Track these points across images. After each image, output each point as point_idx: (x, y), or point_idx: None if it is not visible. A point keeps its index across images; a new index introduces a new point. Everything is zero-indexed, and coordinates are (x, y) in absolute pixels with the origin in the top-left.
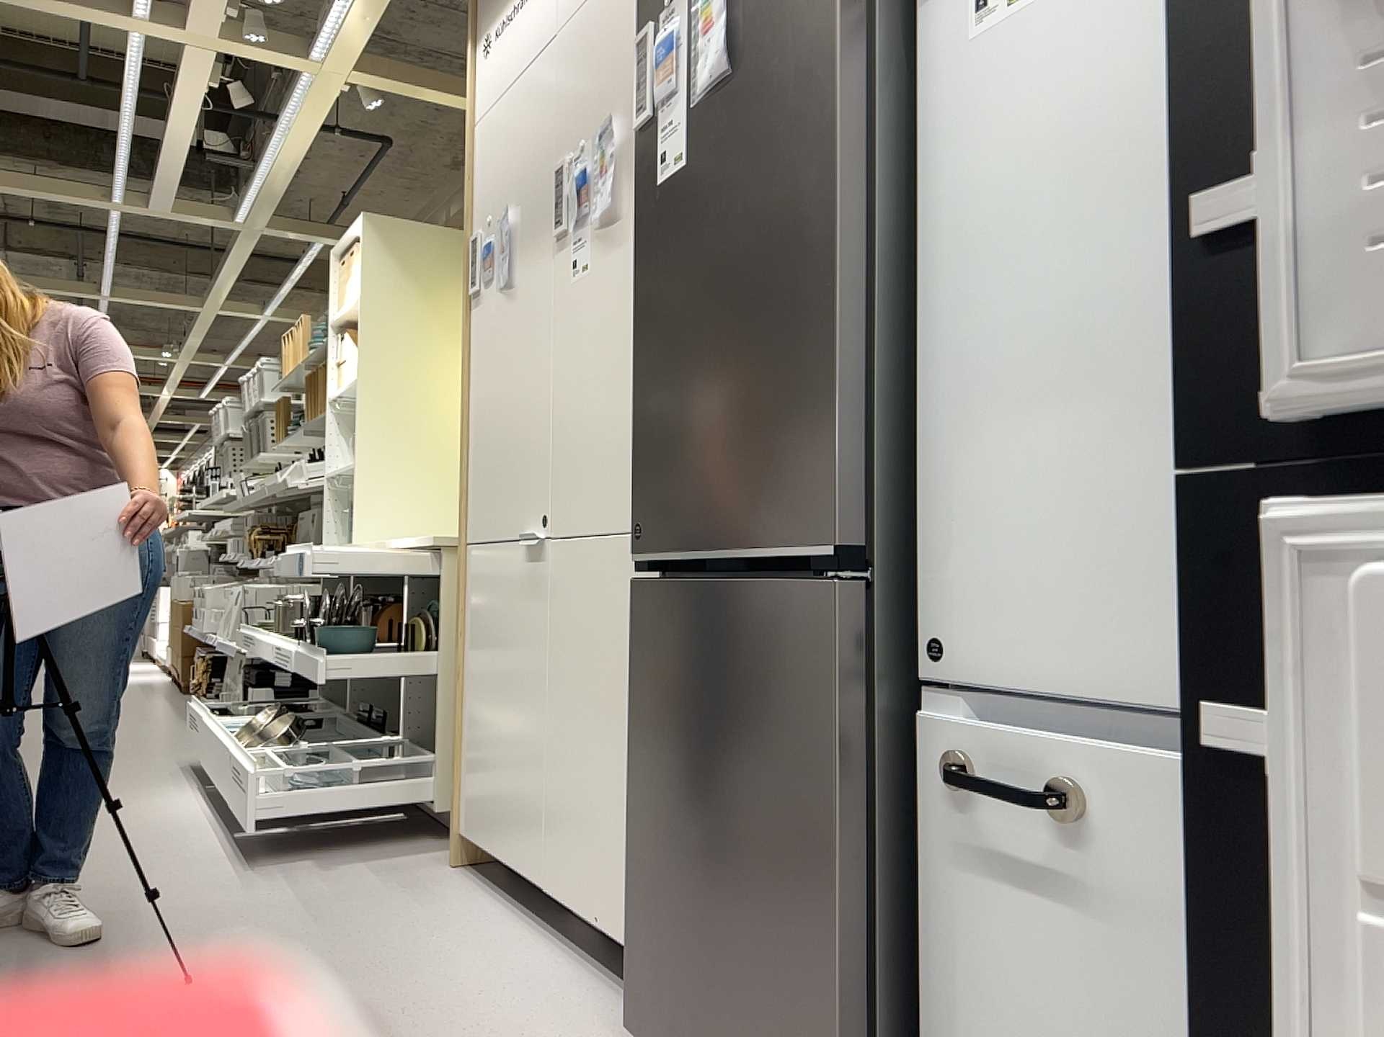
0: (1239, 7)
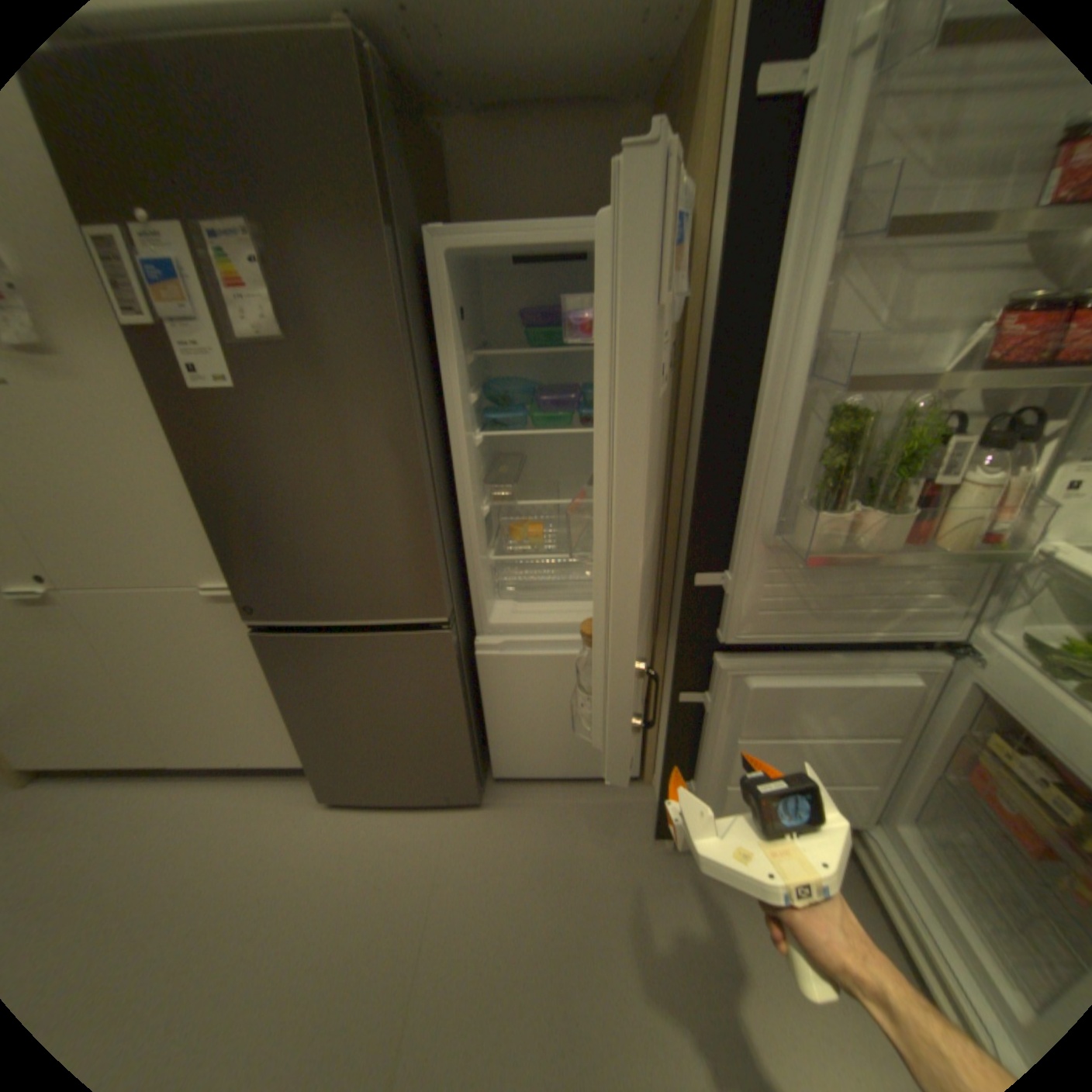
0: (708, 518)
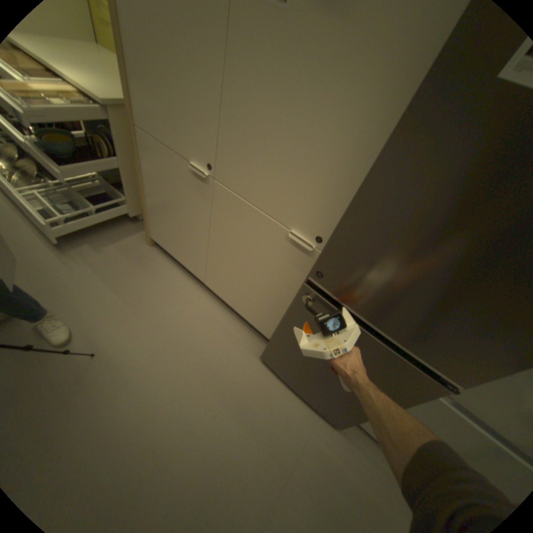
0: None
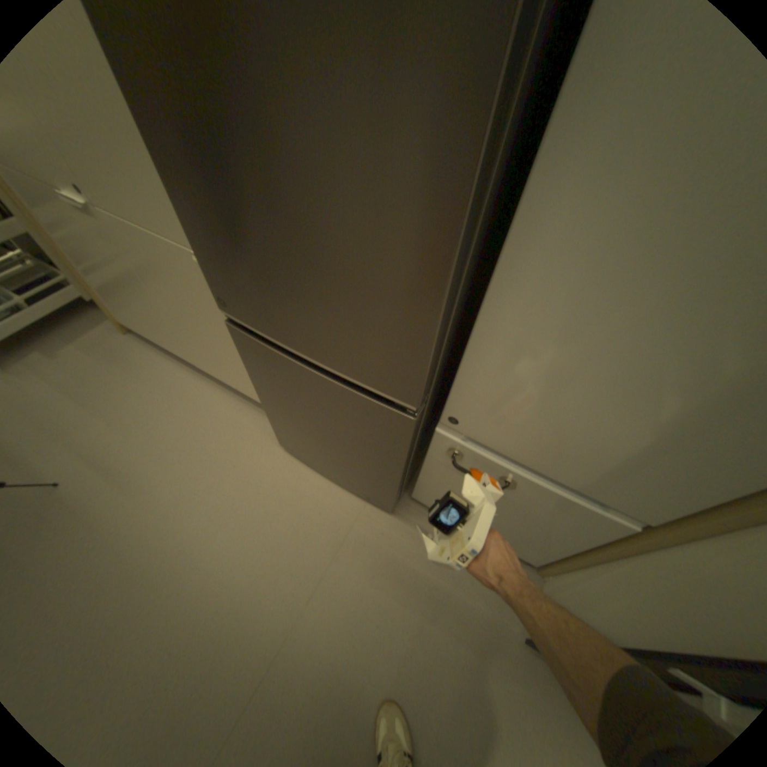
0: None
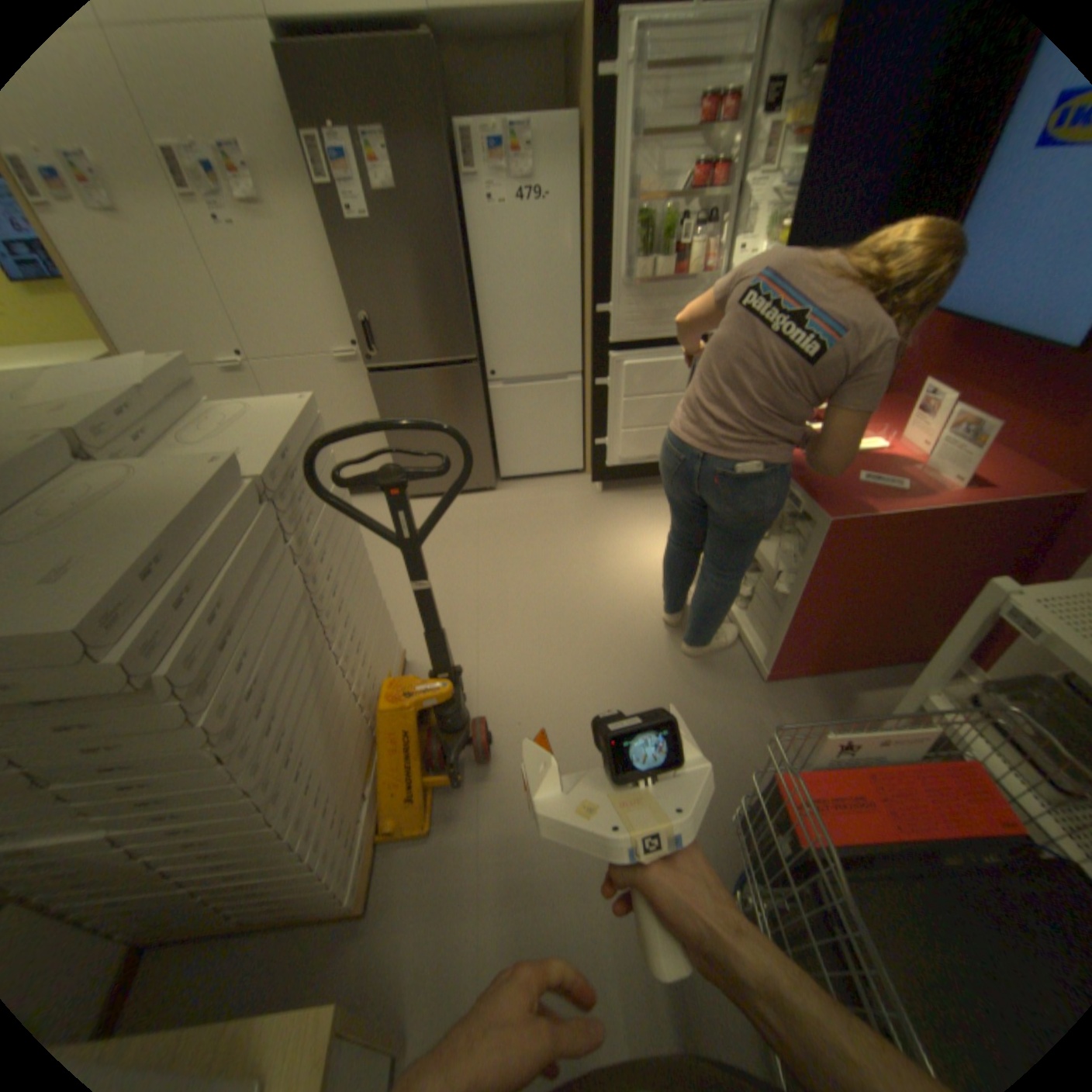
0: (599, 276)
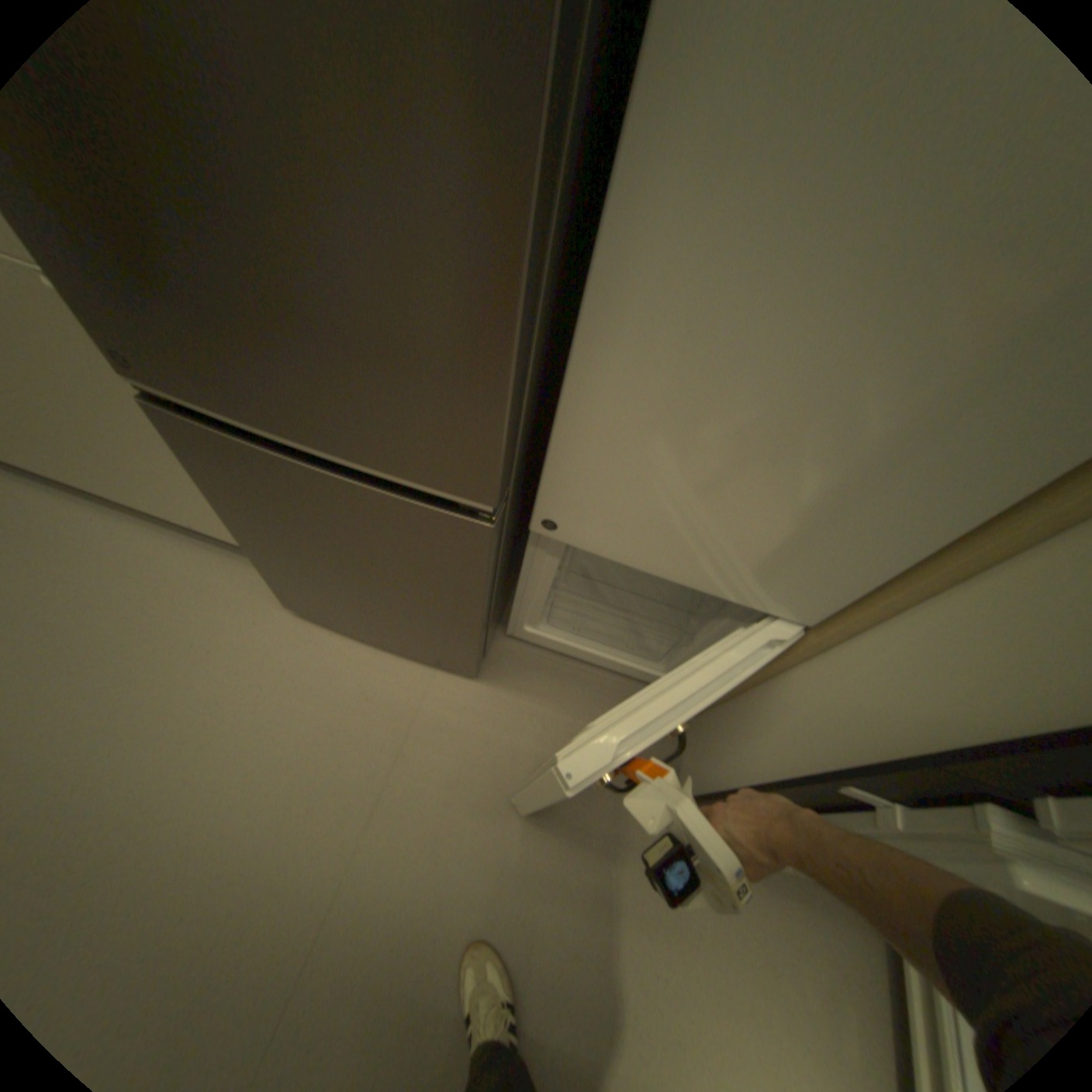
0: None
